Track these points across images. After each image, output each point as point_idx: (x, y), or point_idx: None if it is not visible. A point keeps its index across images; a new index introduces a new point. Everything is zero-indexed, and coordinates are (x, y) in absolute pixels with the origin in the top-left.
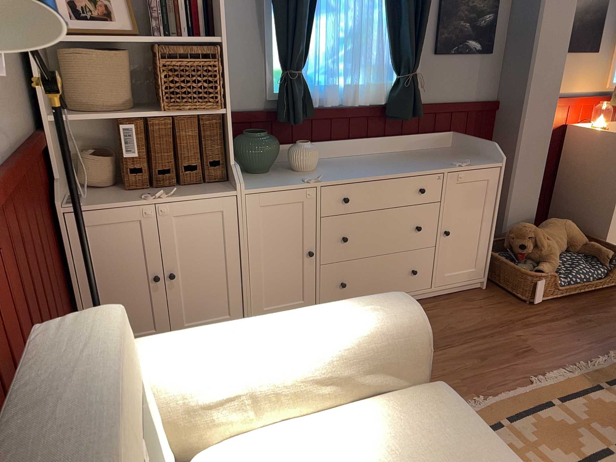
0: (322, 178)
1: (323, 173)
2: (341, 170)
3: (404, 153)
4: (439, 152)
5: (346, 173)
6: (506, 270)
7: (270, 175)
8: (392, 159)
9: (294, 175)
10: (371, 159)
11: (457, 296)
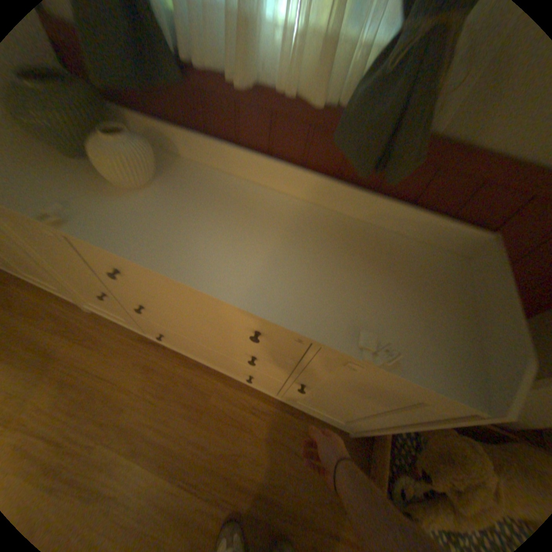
0: (87, 220)
1: (132, 204)
2: (164, 215)
3: (353, 228)
4: (420, 262)
5: (152, 227)
6: (383, 461)
7: (69, 169)
8: (296, 233)
9: (85, 187)
10: (269, 212)
11: (307, 420)
